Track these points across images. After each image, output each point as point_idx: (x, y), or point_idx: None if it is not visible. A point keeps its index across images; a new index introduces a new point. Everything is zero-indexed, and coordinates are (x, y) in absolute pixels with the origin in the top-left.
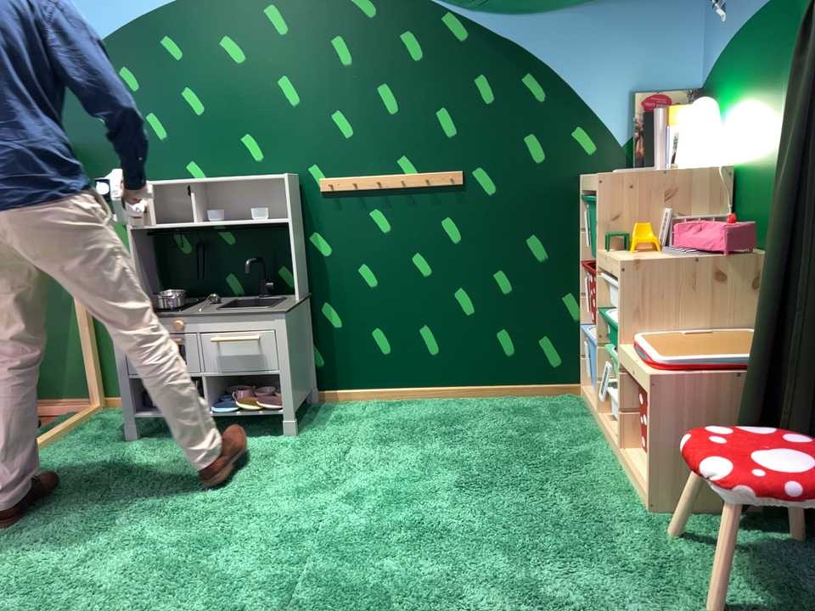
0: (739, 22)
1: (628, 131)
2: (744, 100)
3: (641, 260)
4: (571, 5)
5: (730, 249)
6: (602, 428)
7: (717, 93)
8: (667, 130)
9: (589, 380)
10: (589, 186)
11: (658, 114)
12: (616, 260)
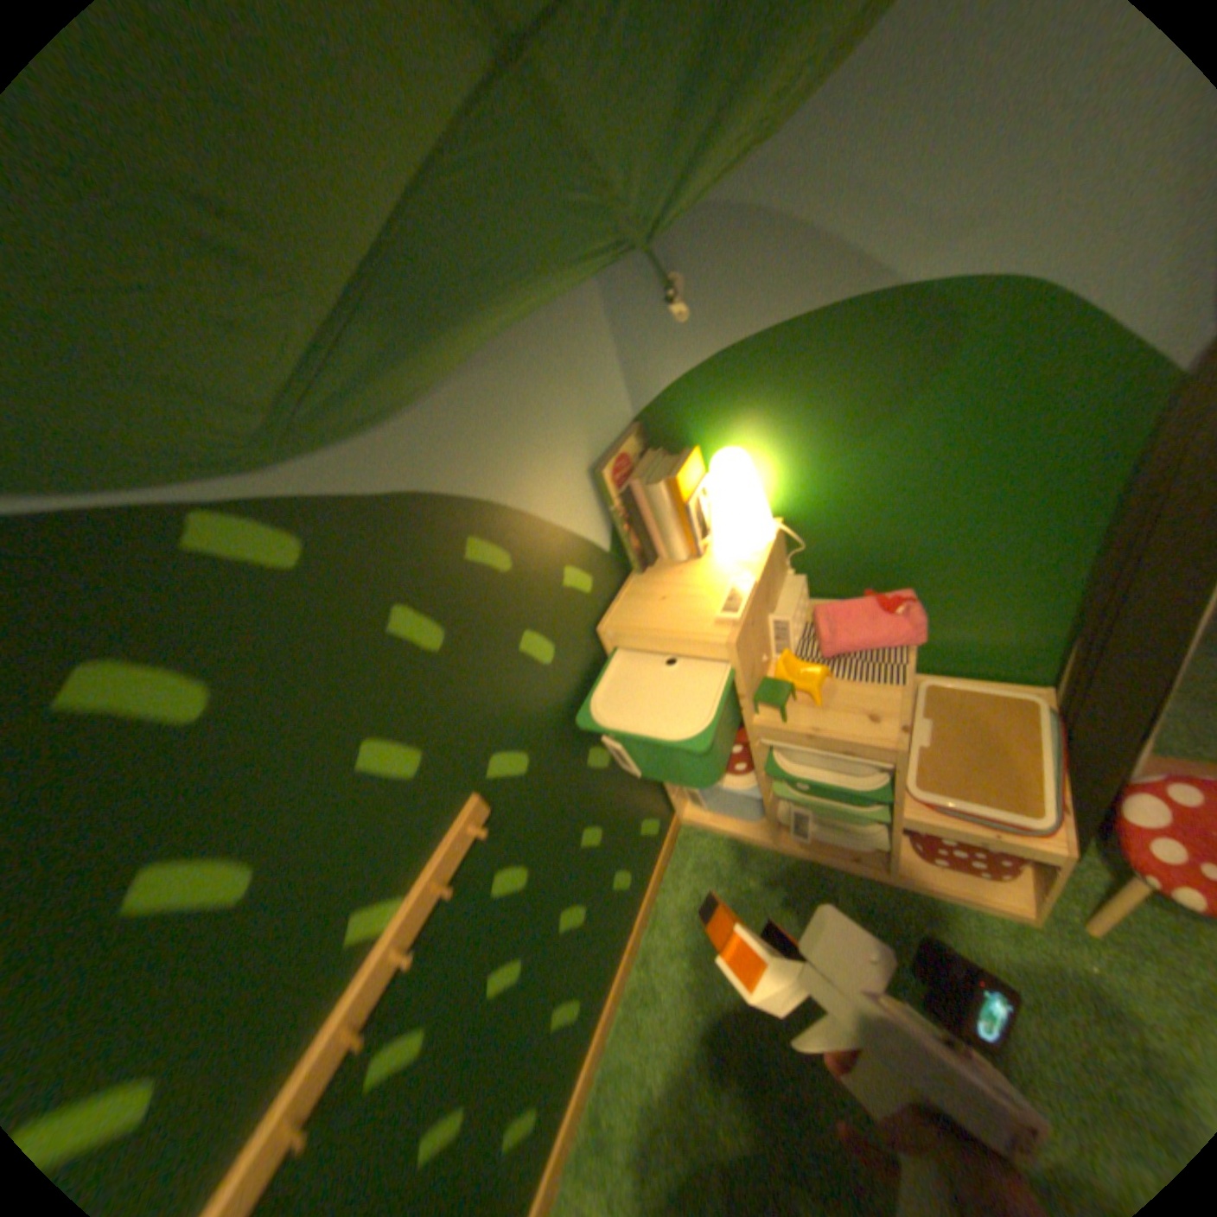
0: (745, 324)
1: (609, 524)
2: (792, 438)
3: (909, 726)
4: (477, 352)
5: (927, 636)
6: (800, 855)
7: (697, 426)
8: (692, 508)
9: (712, 813)
10: (669, 646)
11: (661, 489)
12: (867, 742)
